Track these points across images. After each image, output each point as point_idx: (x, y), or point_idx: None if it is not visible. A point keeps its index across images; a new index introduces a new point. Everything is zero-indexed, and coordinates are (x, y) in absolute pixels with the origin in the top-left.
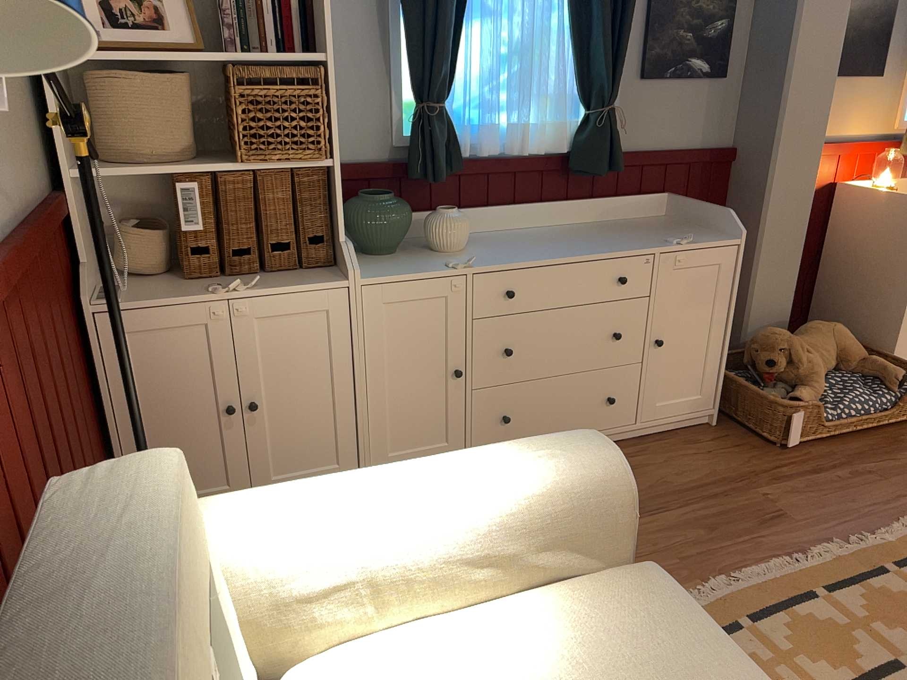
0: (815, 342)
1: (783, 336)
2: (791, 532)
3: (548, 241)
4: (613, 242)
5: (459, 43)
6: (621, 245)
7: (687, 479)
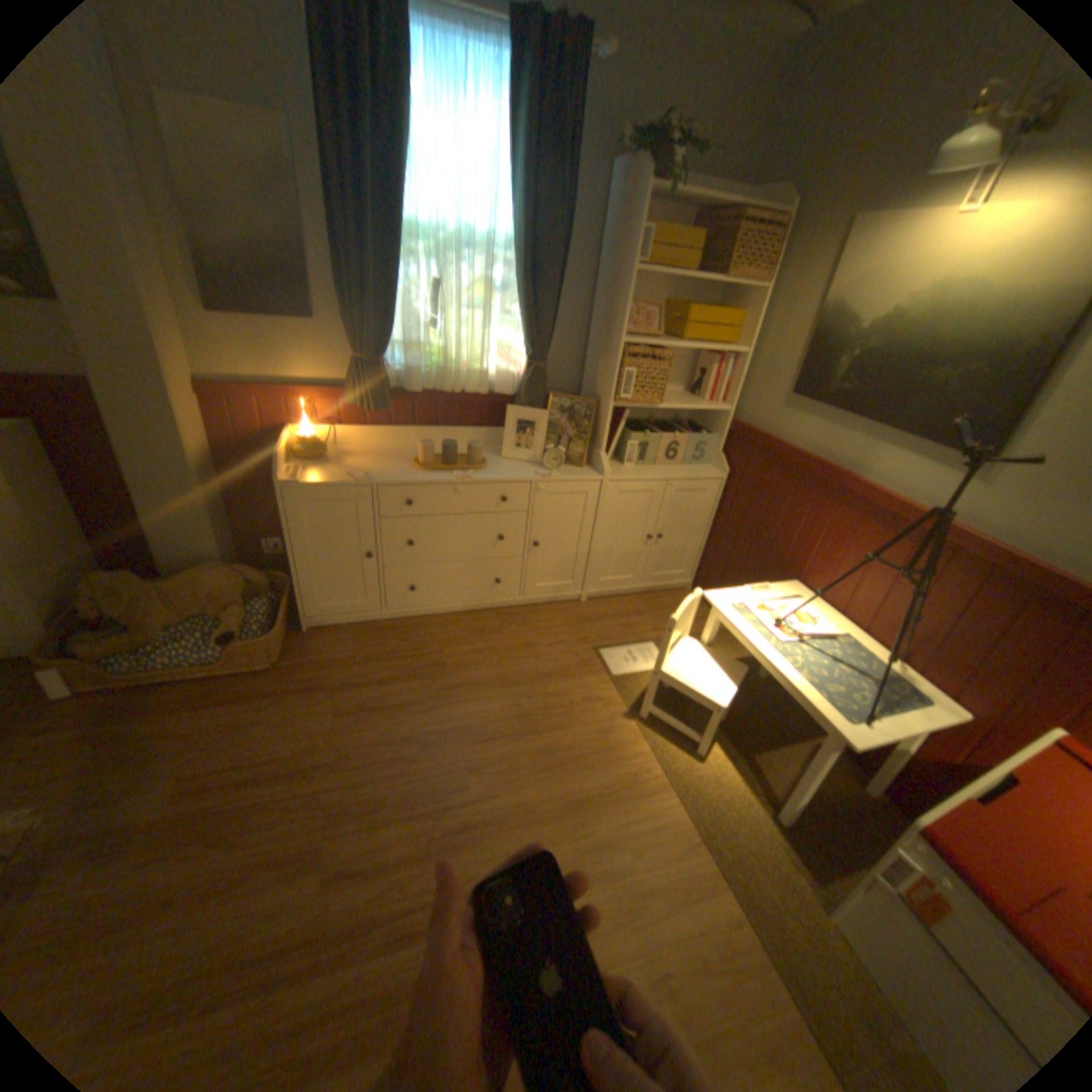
0: (171, 590)
1: (103, 585)
2: None
3: None
4: None
5: None
6: None
7: None
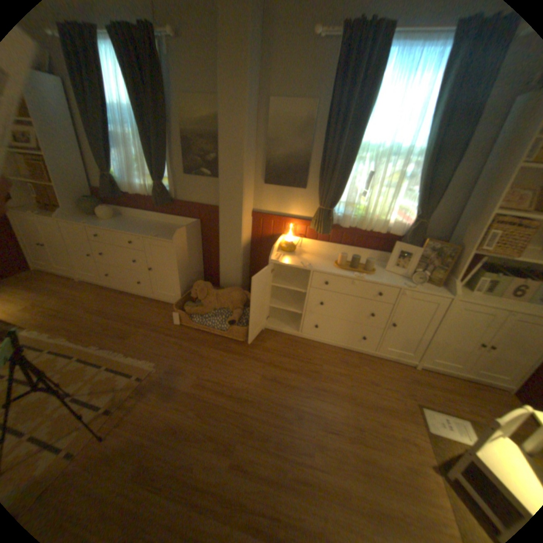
0: (220, 294)
1: (200, 286)
2: (114, 344)
3: (132, 225)
4: (142, 230)
5: (109, 154)
6: (138, 232)
7: (134, 317)
